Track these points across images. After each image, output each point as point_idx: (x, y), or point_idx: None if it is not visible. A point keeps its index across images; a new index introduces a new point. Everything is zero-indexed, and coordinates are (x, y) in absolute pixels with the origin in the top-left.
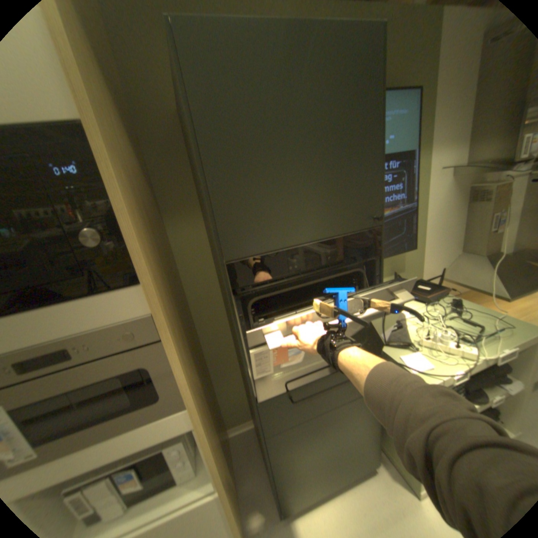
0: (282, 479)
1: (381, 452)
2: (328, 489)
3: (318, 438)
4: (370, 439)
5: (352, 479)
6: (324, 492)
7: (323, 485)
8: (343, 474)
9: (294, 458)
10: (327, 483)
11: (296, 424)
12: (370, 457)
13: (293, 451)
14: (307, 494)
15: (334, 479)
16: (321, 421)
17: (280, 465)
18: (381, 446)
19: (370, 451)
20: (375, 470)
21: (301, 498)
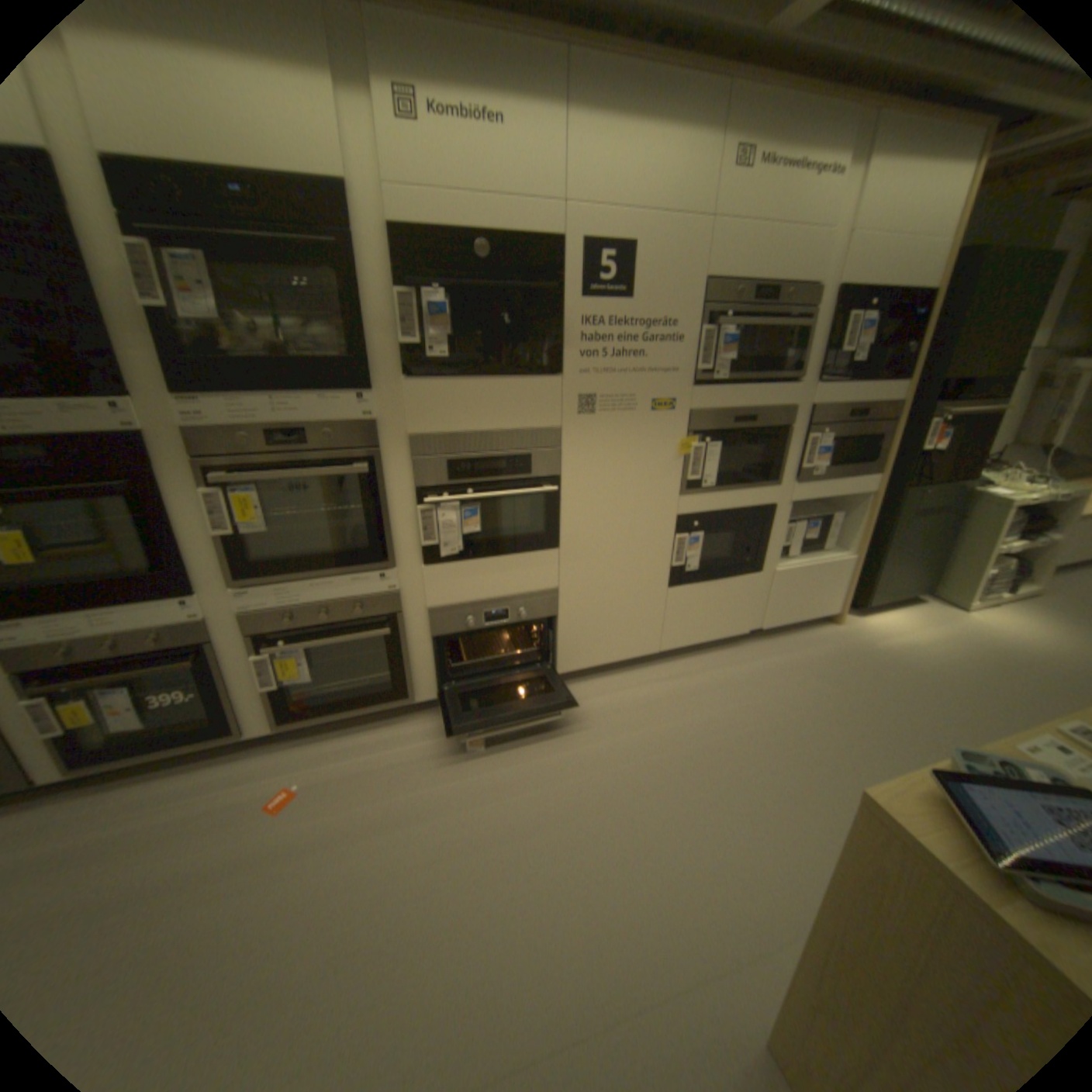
0: (889, 562)
1: (941, 577)
2: (903, 592)
3: (920, 536)
4: (941, 558)
5: (917, 594)
6: (900, 593)
7: (902, 586)
8: (915, 583)
9: (903, 546)
10: (905, 585)
11: (917, 515)
12: (933, 578)
13: (905, 539)
14: (892, 588)
15: (909, 584)
16: (928, 521)
17: (894, 548)
18: (944, 570)
19: (936, 572)
20: (931, 594)
21: (888, 589)
